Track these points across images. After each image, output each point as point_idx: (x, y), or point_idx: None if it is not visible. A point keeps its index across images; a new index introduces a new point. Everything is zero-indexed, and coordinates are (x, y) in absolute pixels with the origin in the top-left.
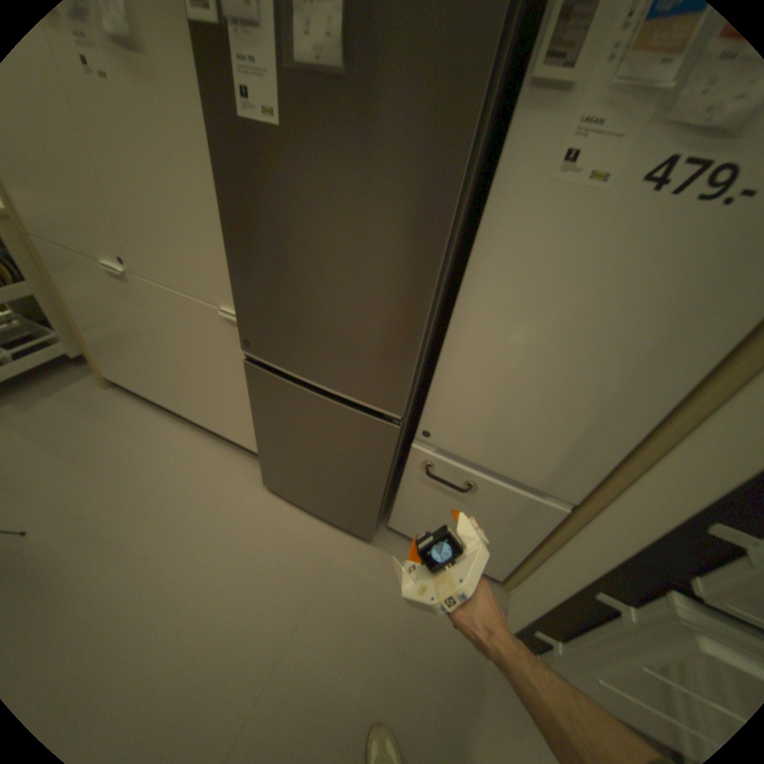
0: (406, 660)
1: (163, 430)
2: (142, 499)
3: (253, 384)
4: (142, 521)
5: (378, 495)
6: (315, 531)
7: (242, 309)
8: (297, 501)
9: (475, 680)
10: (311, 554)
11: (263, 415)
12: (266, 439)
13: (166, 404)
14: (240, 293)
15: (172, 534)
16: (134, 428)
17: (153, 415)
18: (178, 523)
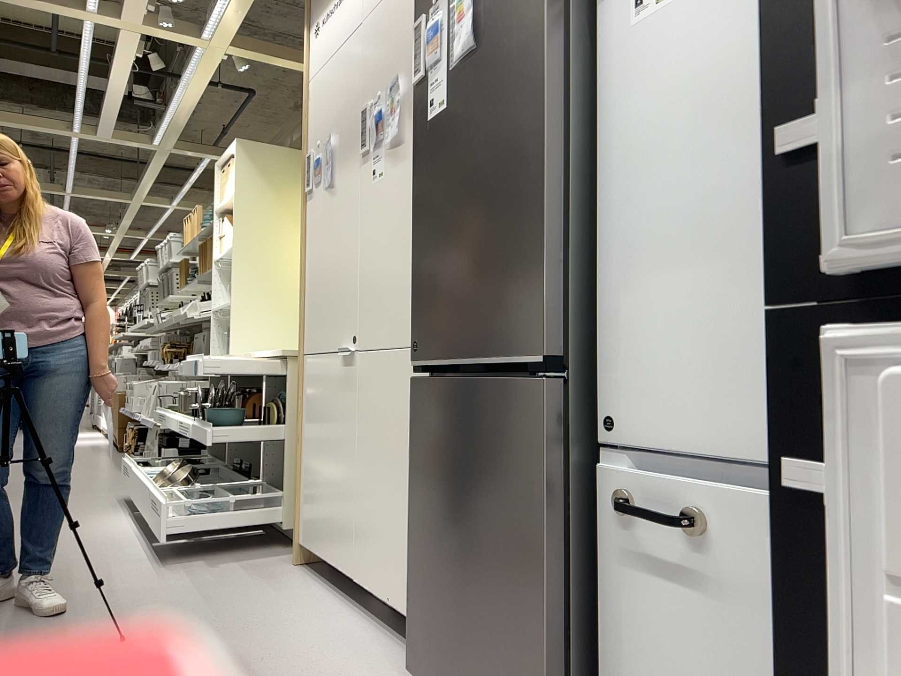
0: None
1: (322, 607)
2: (246, 653)
3: (414, 417)
4: (228, 670)
5: (543, 593)
6: None
7: (415, 303)
8: None
9: None
10: None
11: (418, 473)
12: (417, 530)
13: (341, 568)
14: (415, 284)
15: None
16: (293, 598)
17: (323, 594)
18: None
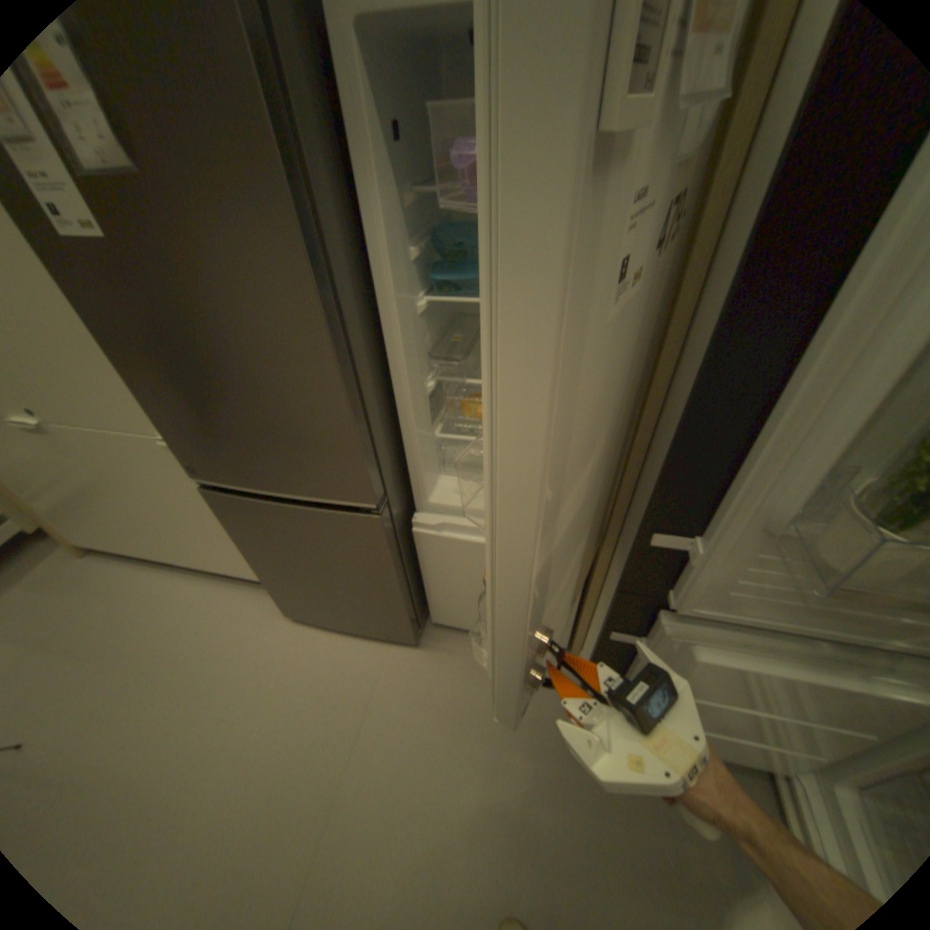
0: (474, 759)
1: (157, 588)
2: (148, 672)
3: (219, 512)
4: (152, 696)
5: (397, 593)
6: (352, 651)
7: (168, 435)
8: (327, 625)
9: (551, 758)
10: (352, 677)
11: (245, 542)
12: (261, 567)
13: (151, 558)
14: (157, 419)
15: (190, 701)
16: (122, 595)
17: (143, 574)
18: (194, 686)
